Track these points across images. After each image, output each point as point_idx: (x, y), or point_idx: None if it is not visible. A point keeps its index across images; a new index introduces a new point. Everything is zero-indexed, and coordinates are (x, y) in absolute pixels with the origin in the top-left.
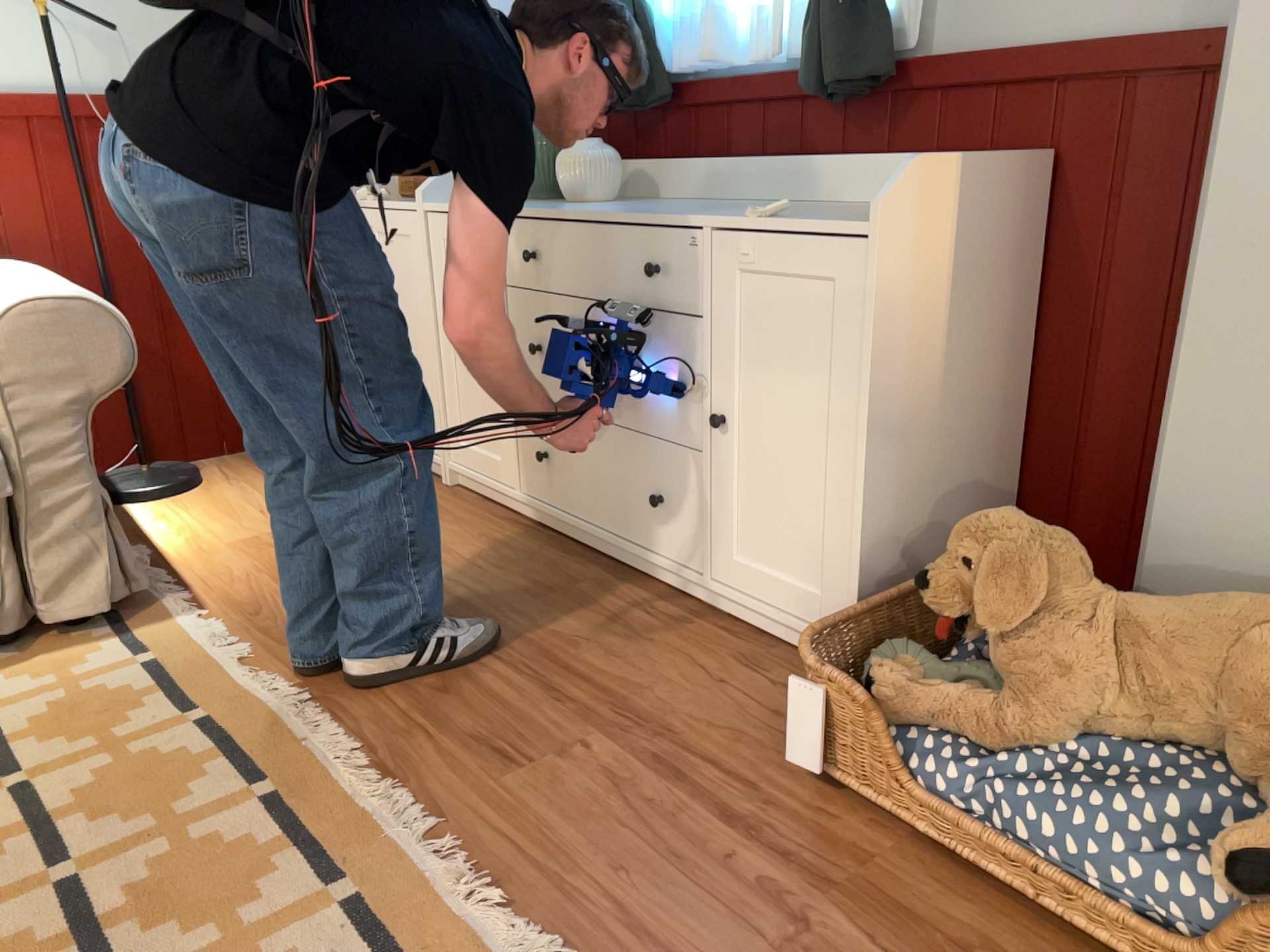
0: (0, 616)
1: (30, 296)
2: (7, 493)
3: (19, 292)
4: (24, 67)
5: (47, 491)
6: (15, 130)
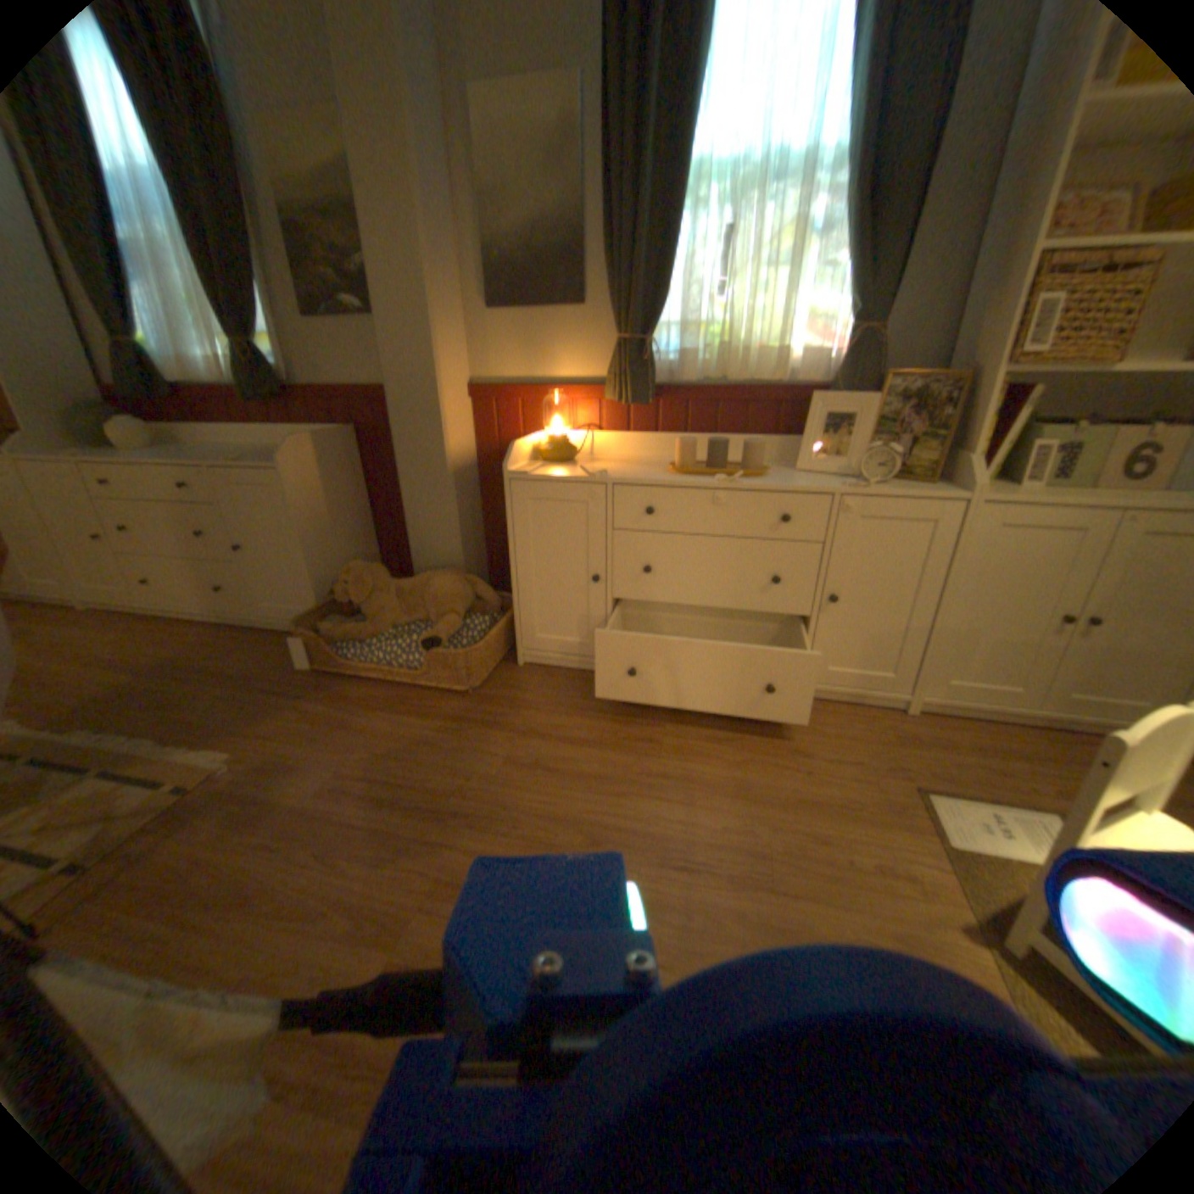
0: None
1: None
2: None
3: None
4: None
5: None
6: None
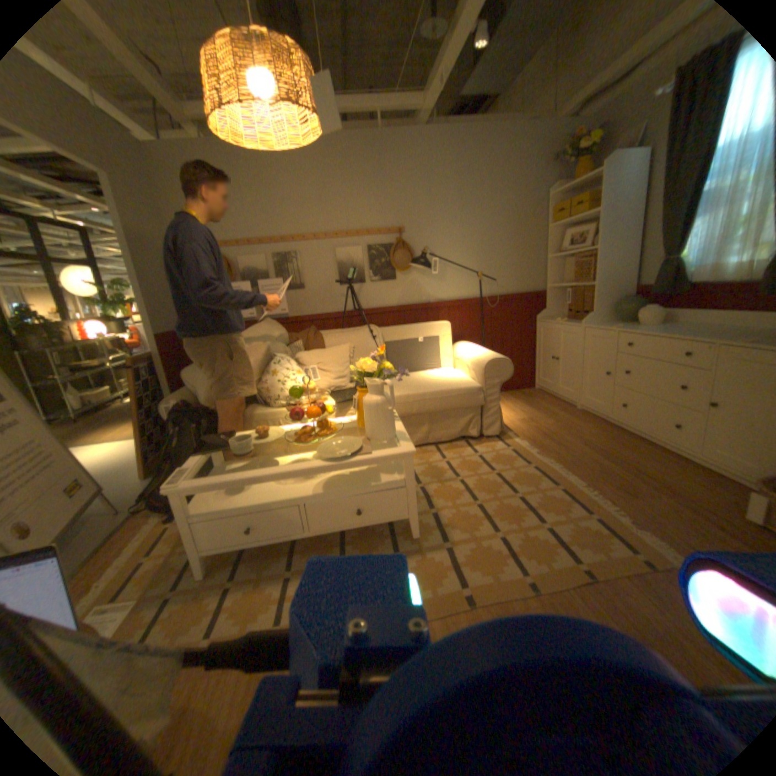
0: (475, 432)
1: (490, 356)
2: (482, 404)
3: (484, 354)
4: (468, 290)
5: (488, 403)
6: (464, 306)
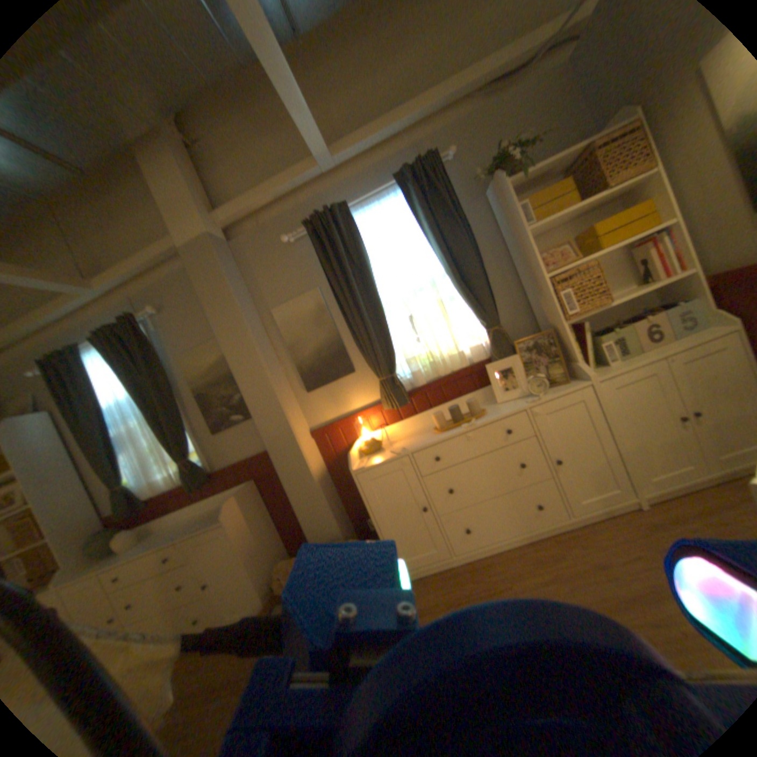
0: None
1: None
2: None
3: None
4: None
5: None
6: None
